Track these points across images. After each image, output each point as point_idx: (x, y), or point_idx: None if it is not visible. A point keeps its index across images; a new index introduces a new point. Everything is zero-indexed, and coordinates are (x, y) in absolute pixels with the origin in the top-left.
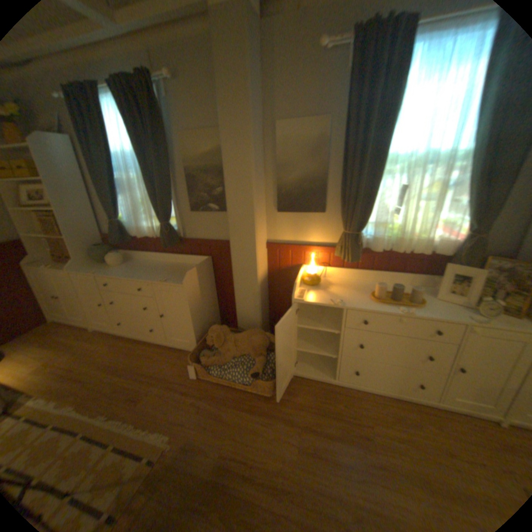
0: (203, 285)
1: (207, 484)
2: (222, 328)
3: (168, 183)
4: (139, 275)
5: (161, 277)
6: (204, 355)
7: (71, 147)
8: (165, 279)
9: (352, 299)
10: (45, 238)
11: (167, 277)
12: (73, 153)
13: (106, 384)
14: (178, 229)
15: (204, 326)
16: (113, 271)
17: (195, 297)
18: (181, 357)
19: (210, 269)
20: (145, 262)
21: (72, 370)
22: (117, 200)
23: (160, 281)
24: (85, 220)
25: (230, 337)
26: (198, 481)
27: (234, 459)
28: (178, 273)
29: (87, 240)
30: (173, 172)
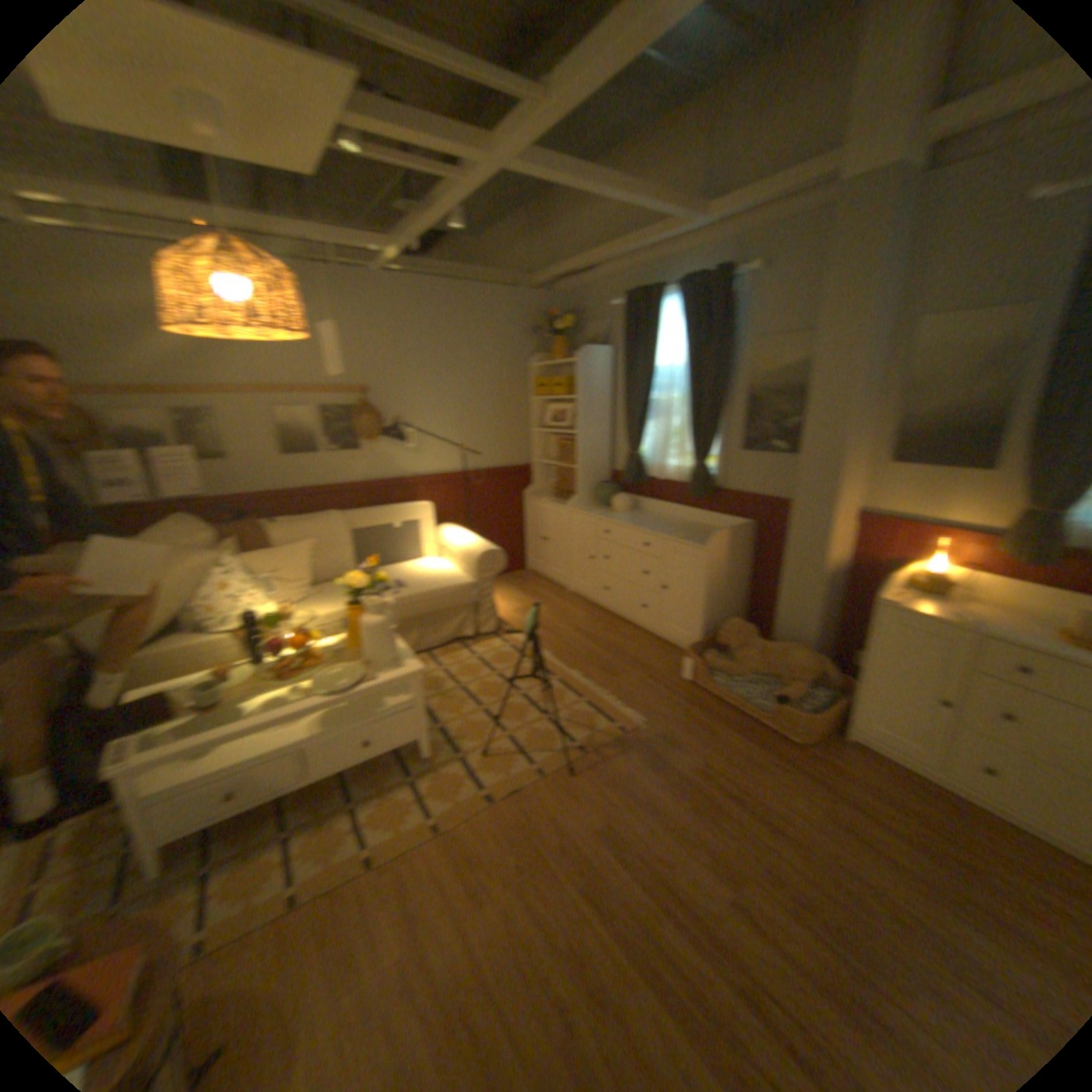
0: (731, 560)
1: (682, 778)
2: (744, 626)
3: (717, 408)
4: (647, 528)
5: (676, 535)
6: (708, 656)
7: (608, 362)
8: (682, 537)
9: (1009, 627)
10: (552, 467)
11: (683, 536)
12: (608, 368)
13: (581, 647)
14: (713, 474)
15: (716, 623)
16: (616, 518)
17: (715, 572)
18: (673, 655)
19: (747, 540)
20: (654, 516)
21: (547, 622)
22: (643, 428)
23: (675, 538)
24: (598, 451)
25: (754, 642)
26: (672, 771)
27: (722, 776)
28: (699, 536)
29: (593, 476)
30: (729, 393)
